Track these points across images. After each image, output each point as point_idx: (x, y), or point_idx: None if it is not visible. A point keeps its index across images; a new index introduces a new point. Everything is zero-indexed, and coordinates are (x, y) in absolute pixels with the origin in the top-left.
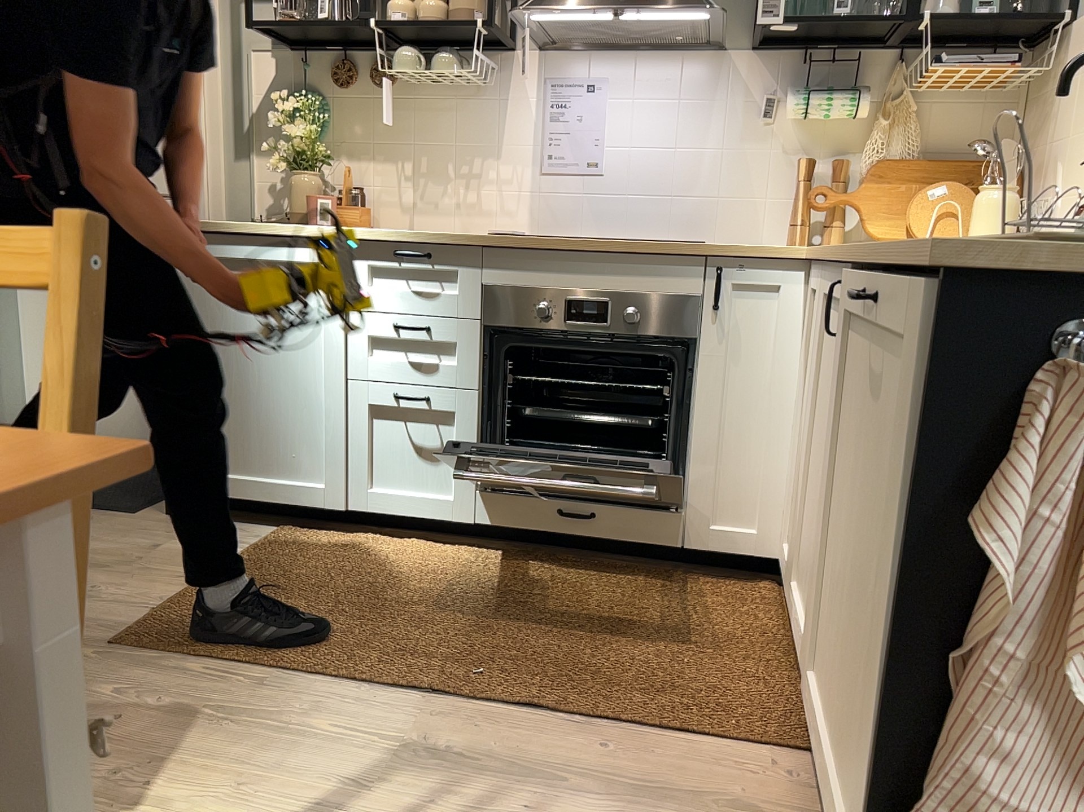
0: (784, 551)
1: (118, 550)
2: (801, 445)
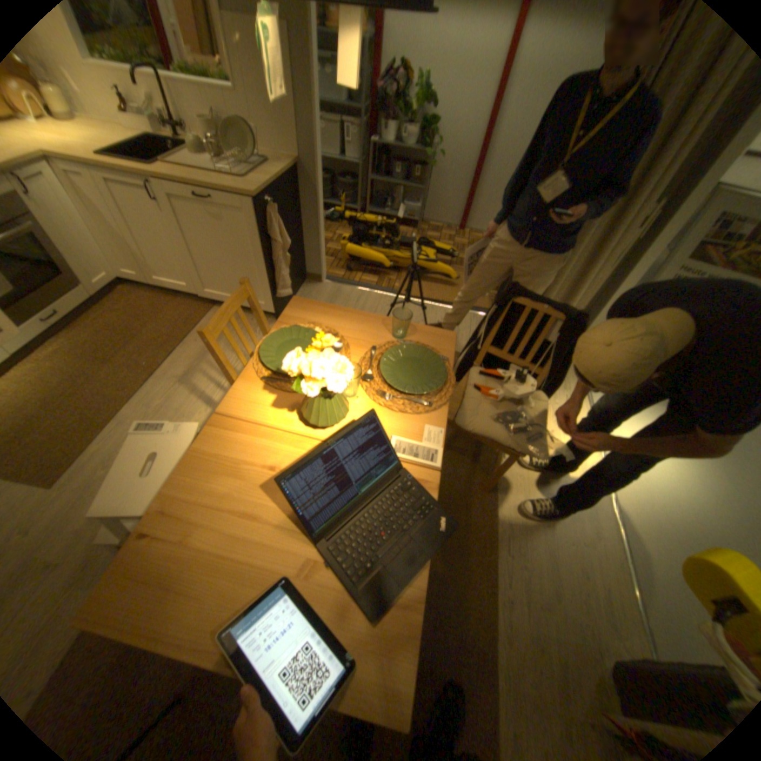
0: (120, 273)
1: None
2: (104, 234)
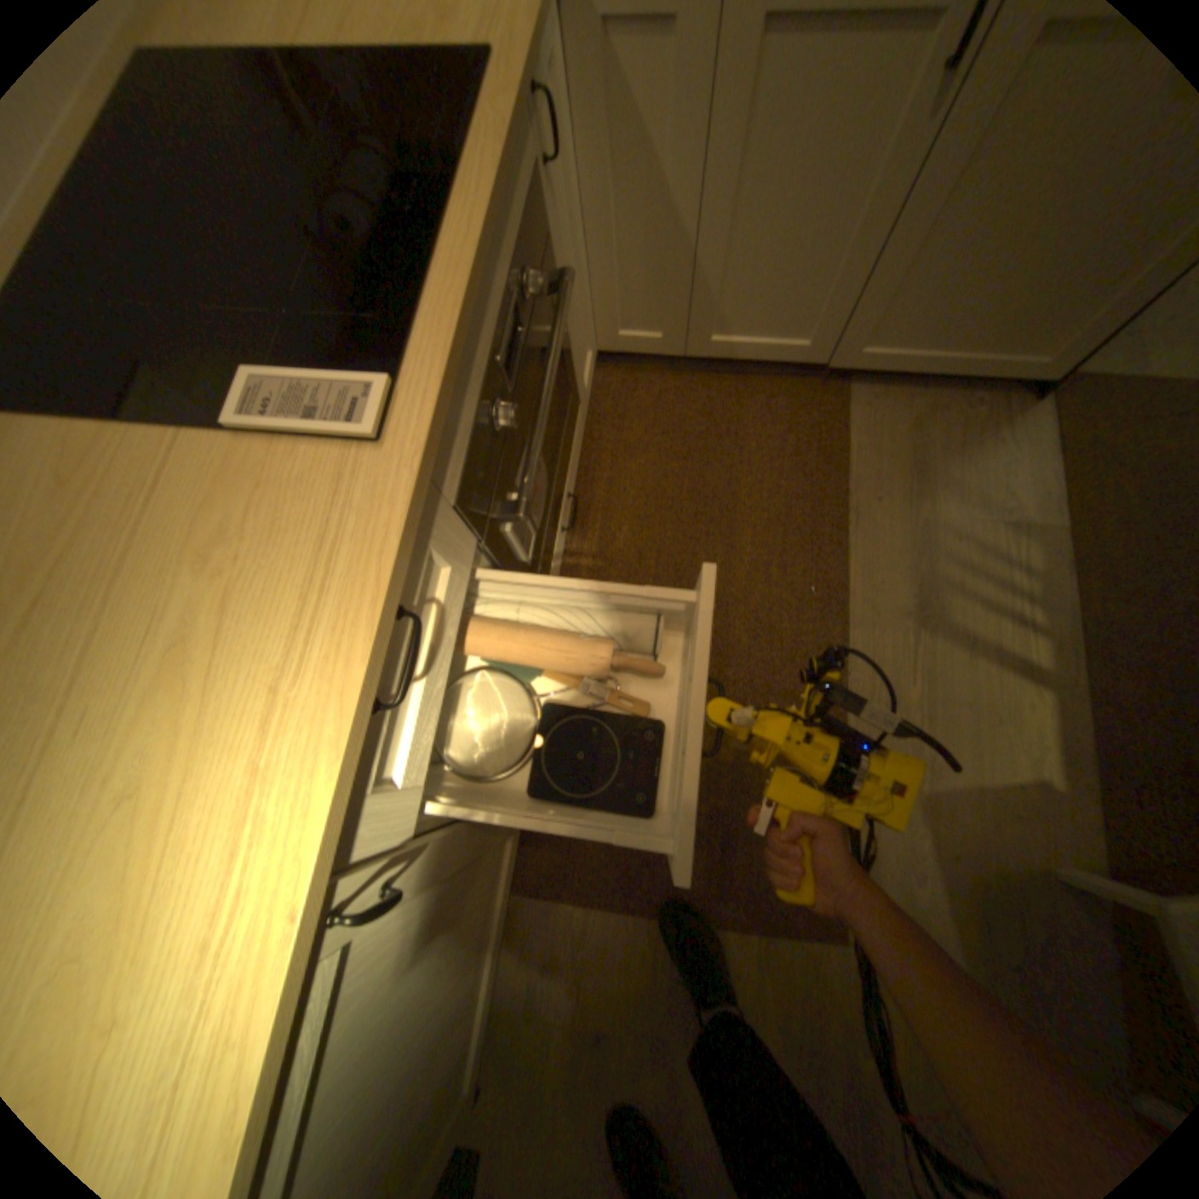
0: (611, 340)
1: (612, 1095)
2: (623, 239)
